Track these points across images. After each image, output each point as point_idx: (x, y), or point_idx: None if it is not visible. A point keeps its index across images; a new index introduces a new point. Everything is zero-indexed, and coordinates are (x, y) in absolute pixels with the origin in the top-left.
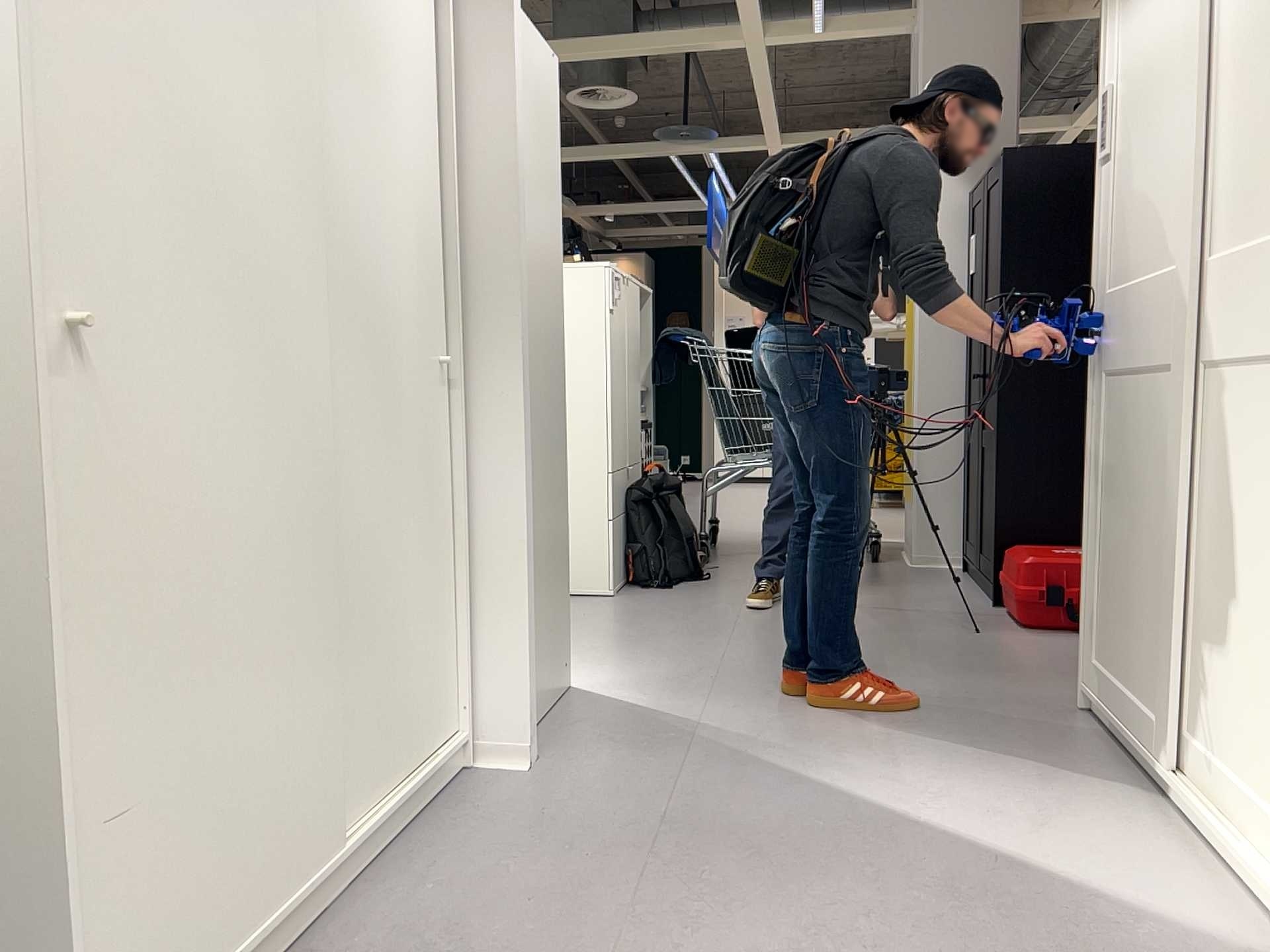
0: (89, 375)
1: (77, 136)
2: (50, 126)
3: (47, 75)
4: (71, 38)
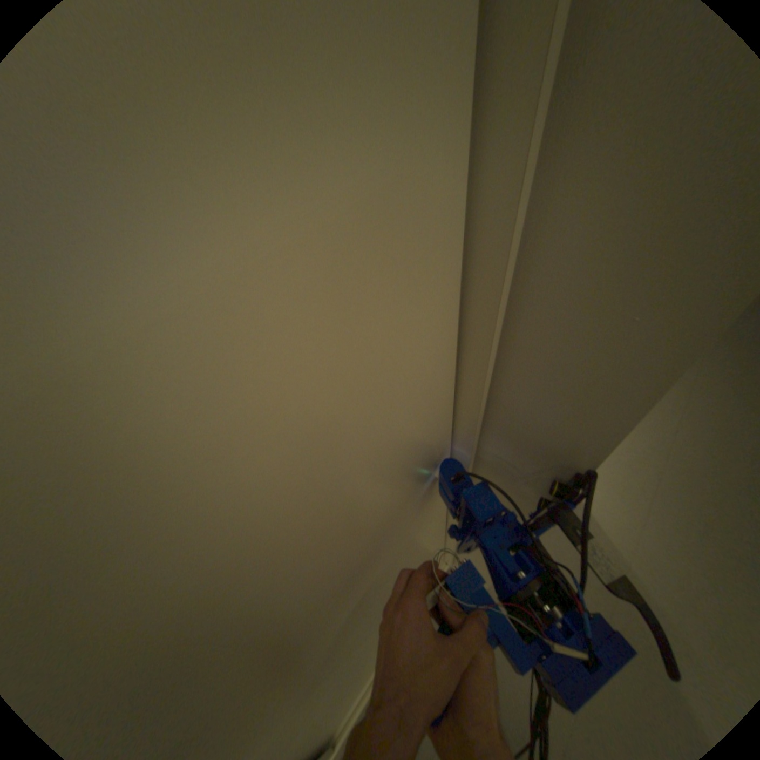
0: None
1: None
2: None
3: None
4: None
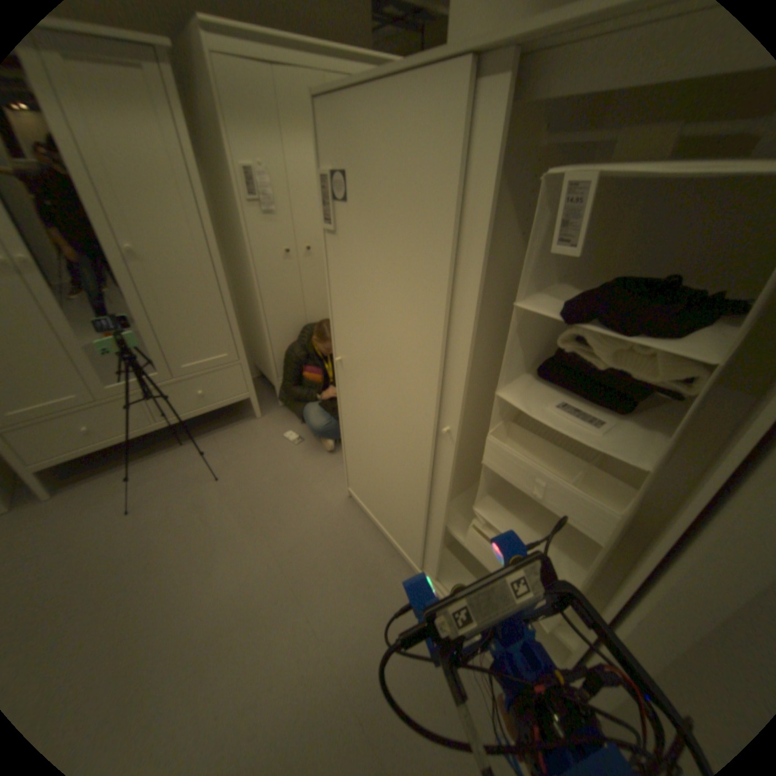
0: (341, 372)
1: (337, 315)
2: (332, 312)
3: (331, 299)
4: (335, 288)
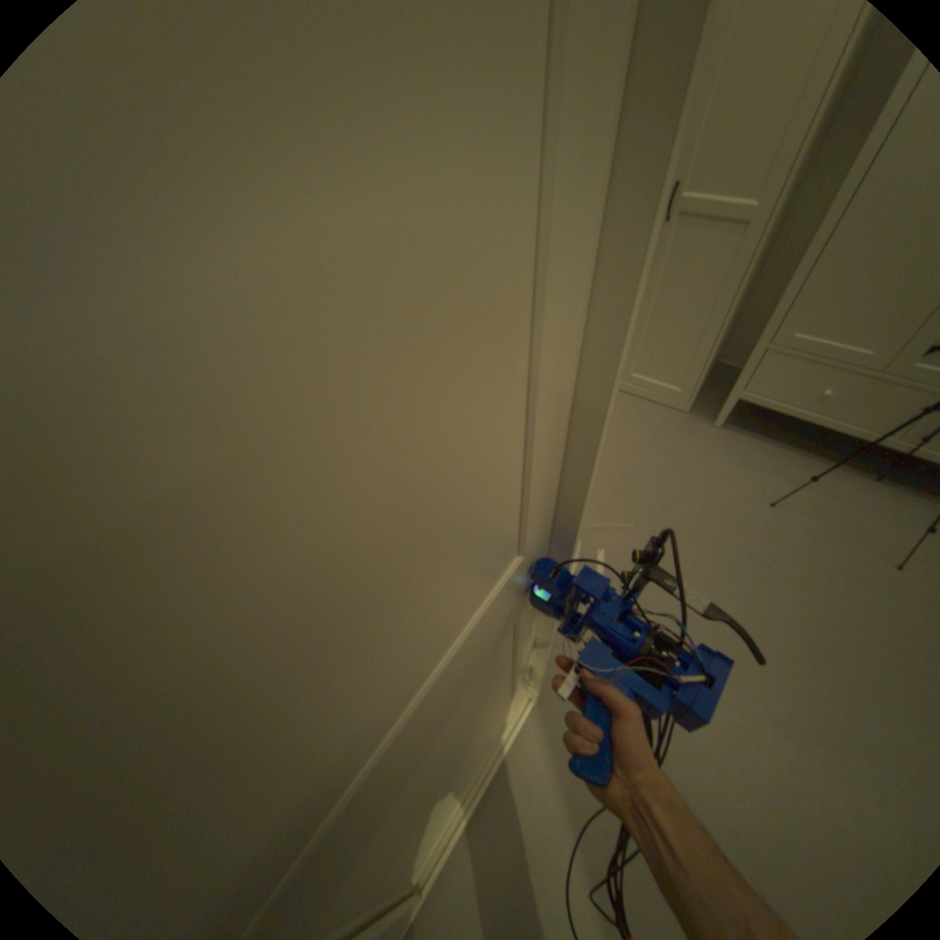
0: None
1: None
2: None
3: None
4: None
